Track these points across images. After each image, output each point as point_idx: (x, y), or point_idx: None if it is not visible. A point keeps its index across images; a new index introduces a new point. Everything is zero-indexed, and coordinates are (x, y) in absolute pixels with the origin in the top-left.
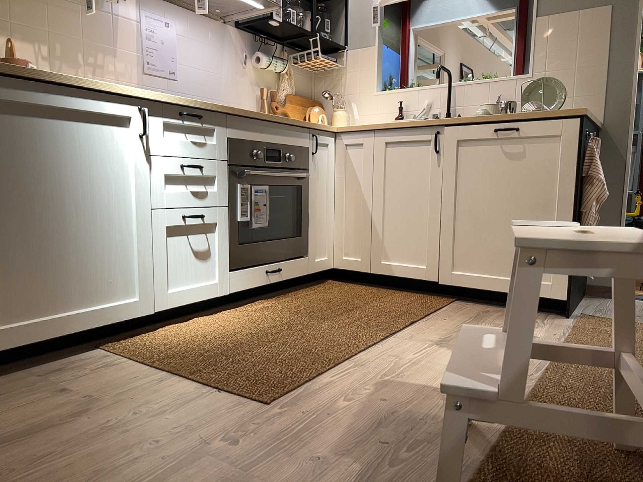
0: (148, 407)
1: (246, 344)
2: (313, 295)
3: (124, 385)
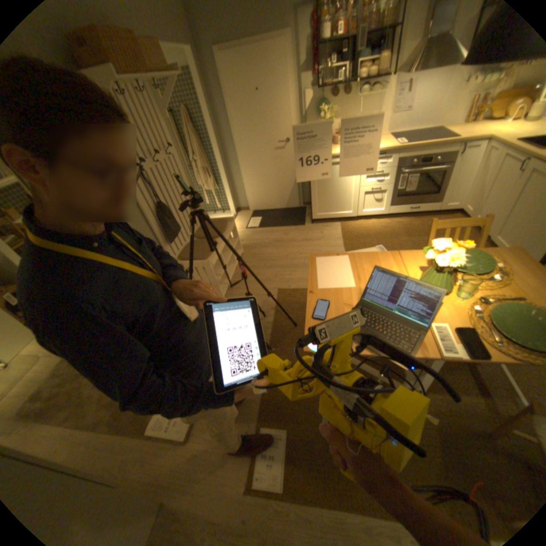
0: (329, 244)
1: (369, 236)
2: (429, 222)
3: (331, 237)
